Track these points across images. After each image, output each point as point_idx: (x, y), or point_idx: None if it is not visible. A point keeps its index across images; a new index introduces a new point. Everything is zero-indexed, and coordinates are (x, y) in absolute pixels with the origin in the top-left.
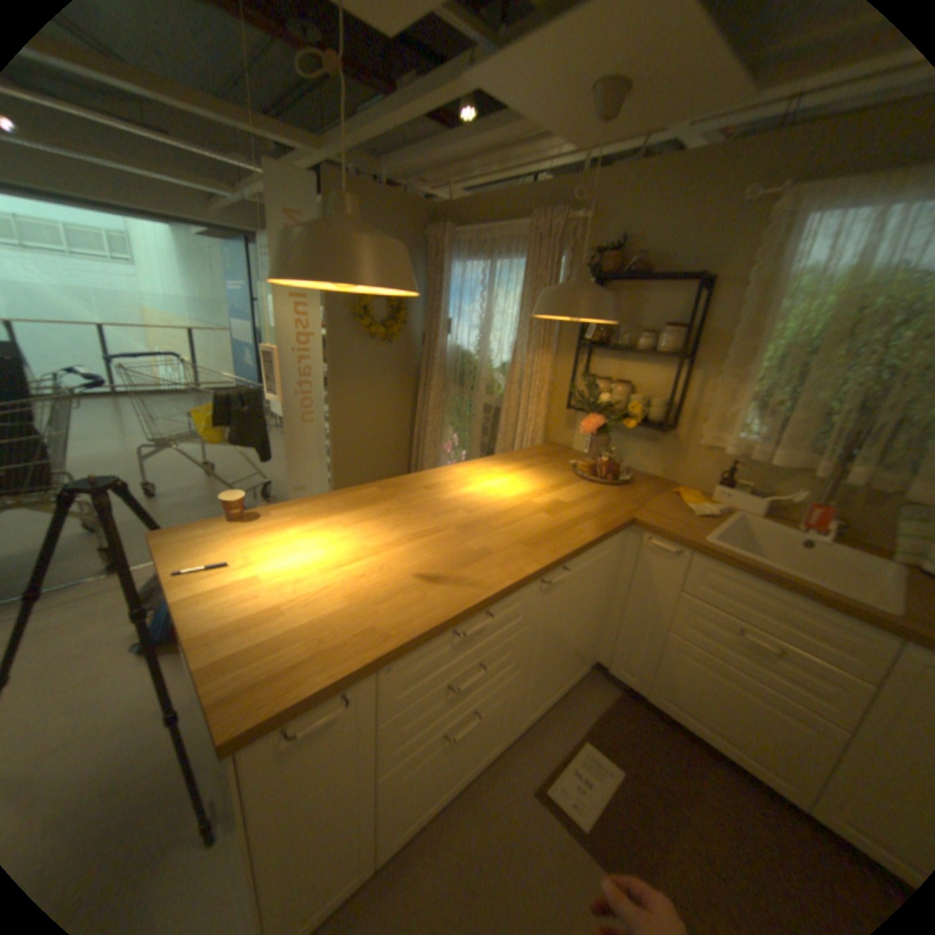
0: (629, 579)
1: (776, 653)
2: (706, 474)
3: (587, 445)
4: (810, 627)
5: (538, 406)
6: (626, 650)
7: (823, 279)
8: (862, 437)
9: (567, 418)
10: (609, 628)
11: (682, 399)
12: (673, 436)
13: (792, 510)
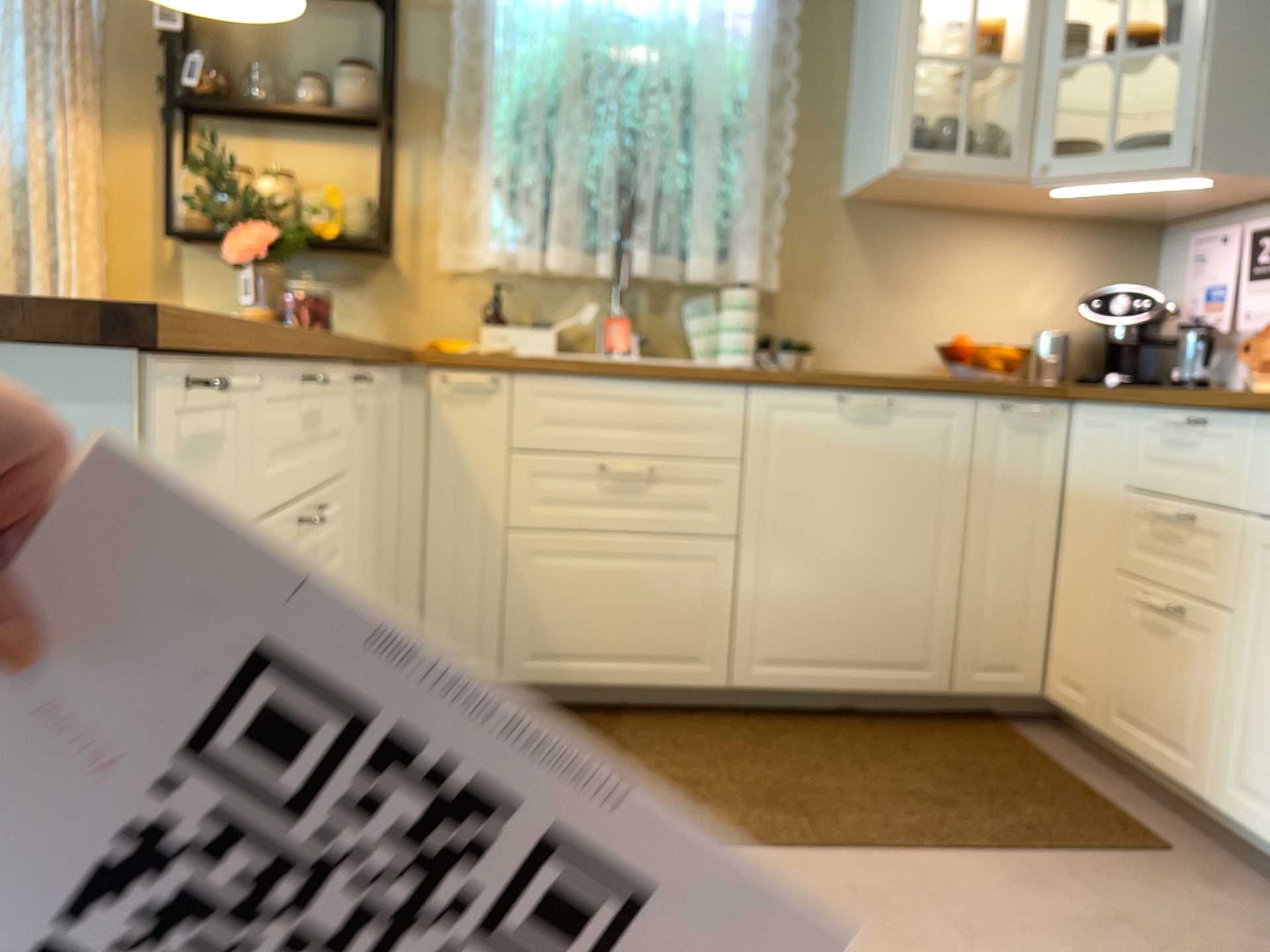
0: (419, 474)
1: (644, 475)
2: (458, 322)
3: (251, 287)
4: (668, 419)
5: (87, 246)
6: (443, 614)
7: (543, 10)
8: (628, 222)
9: (163, 271)
10: (401, 592)
11: (394, 201)
12: (391, 268)
13: (581, 346)
